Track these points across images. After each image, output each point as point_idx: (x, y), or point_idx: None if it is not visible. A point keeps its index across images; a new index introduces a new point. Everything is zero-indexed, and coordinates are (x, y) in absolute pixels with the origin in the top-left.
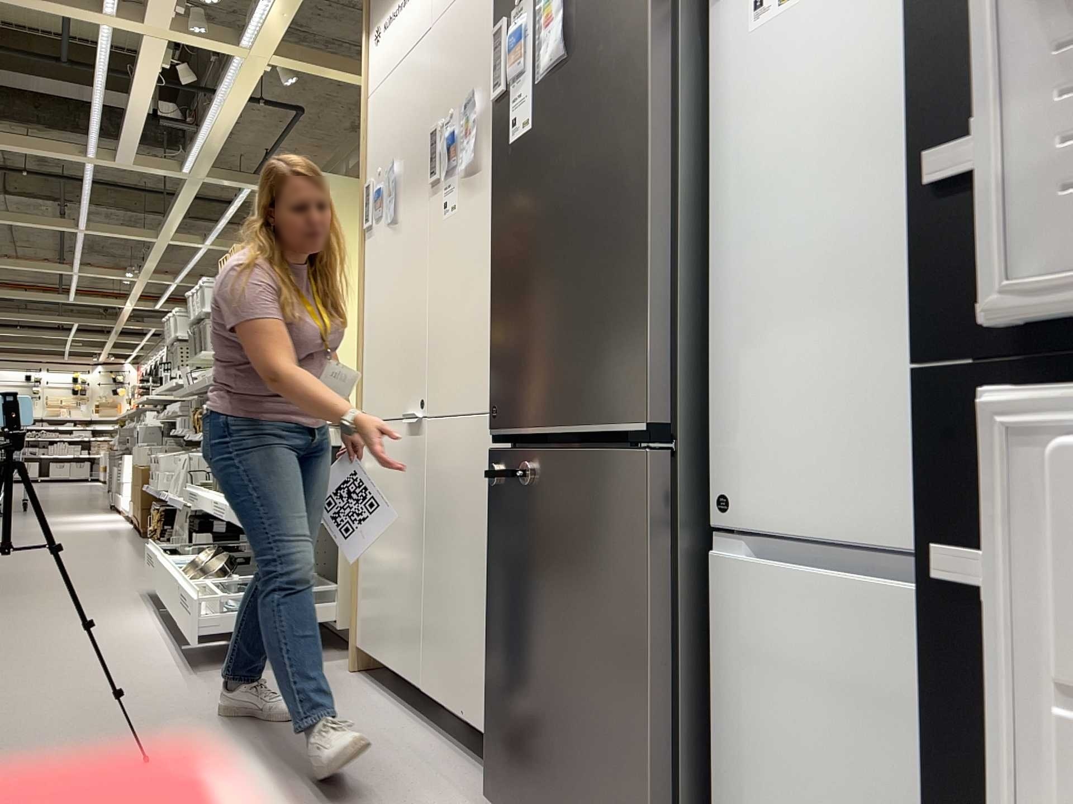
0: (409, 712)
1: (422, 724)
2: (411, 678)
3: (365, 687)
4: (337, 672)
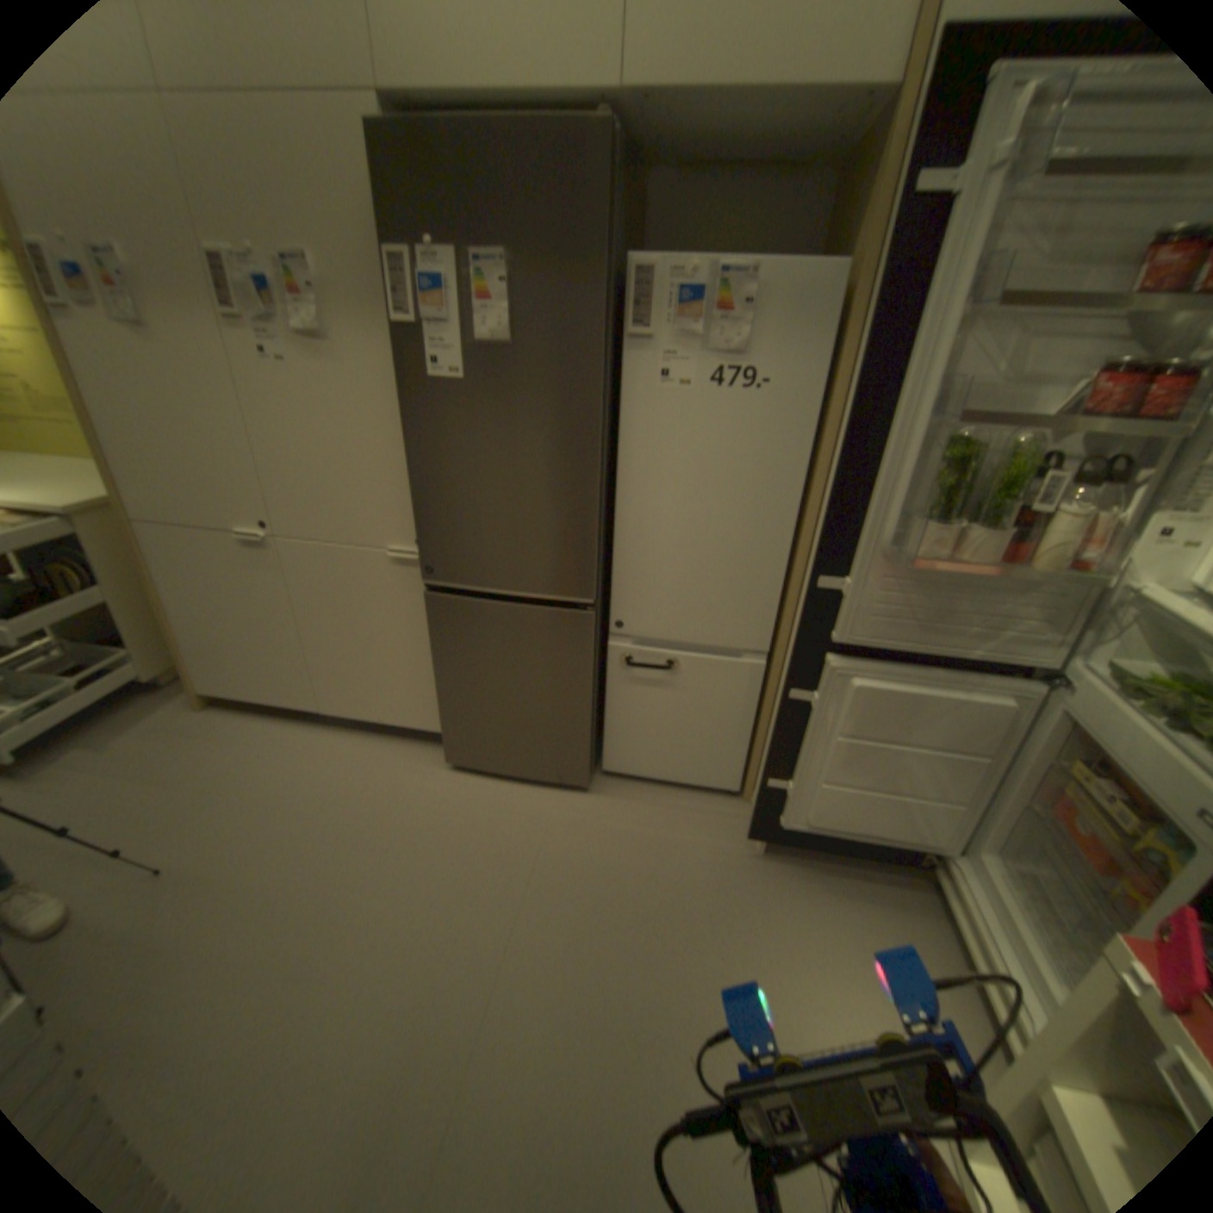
0: (301, 726)
1: (324, 730)
2: (302, 708)
3: (233, 720)
4: (185, 718)
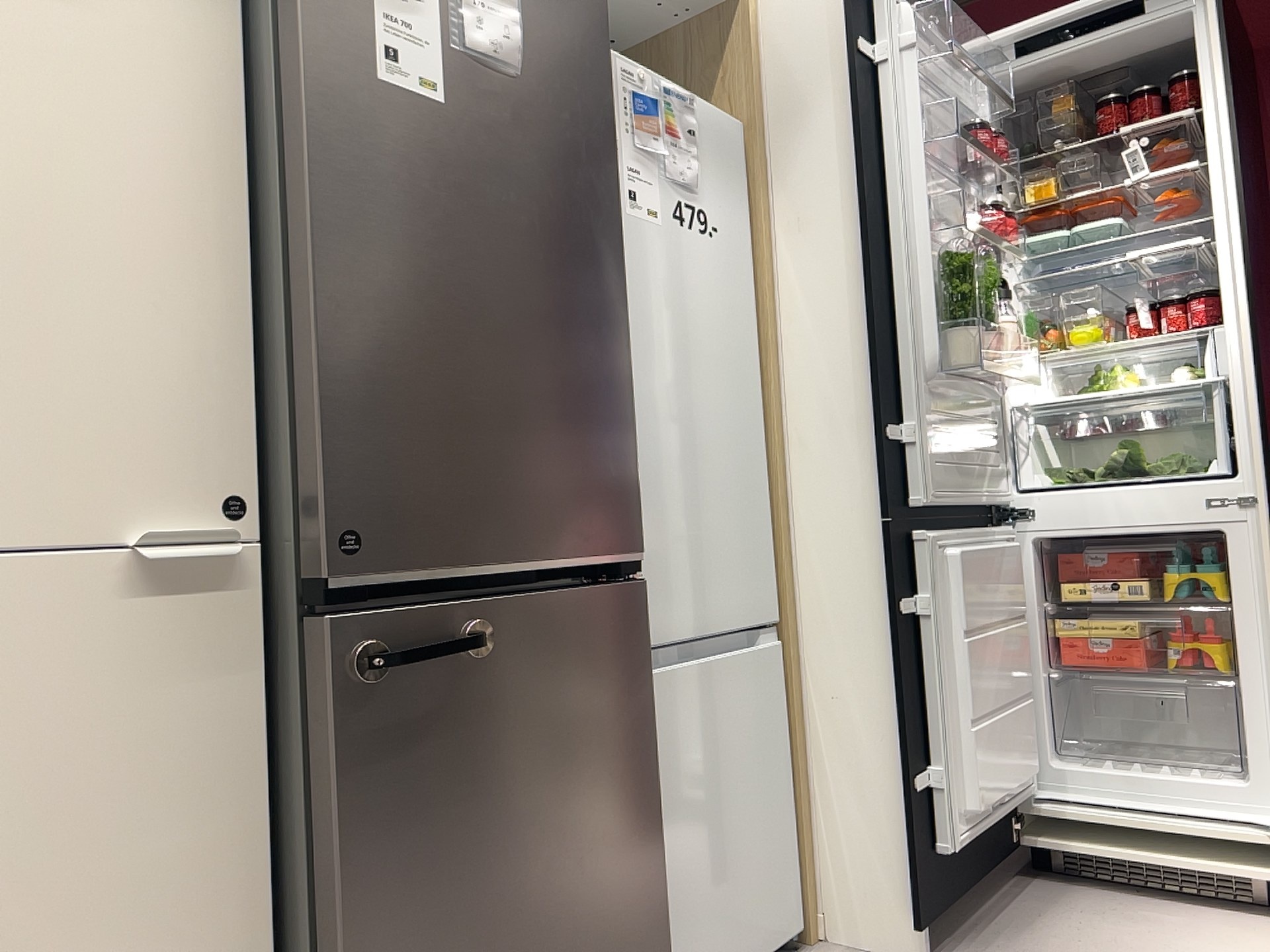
0: None
1: None
2: None
3: None
4: None
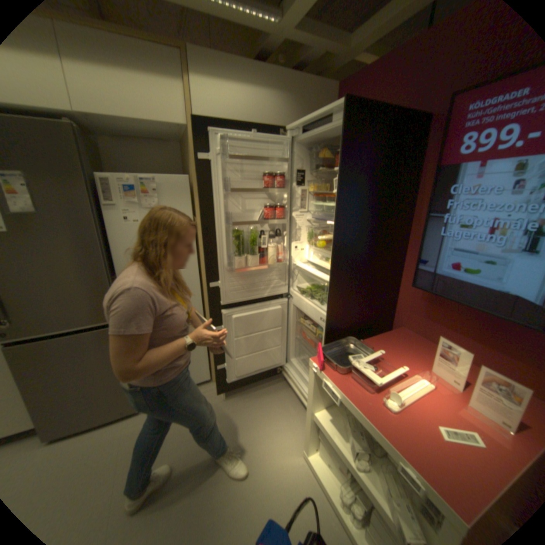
0: None
1: None
2: None
3: None
4: None
